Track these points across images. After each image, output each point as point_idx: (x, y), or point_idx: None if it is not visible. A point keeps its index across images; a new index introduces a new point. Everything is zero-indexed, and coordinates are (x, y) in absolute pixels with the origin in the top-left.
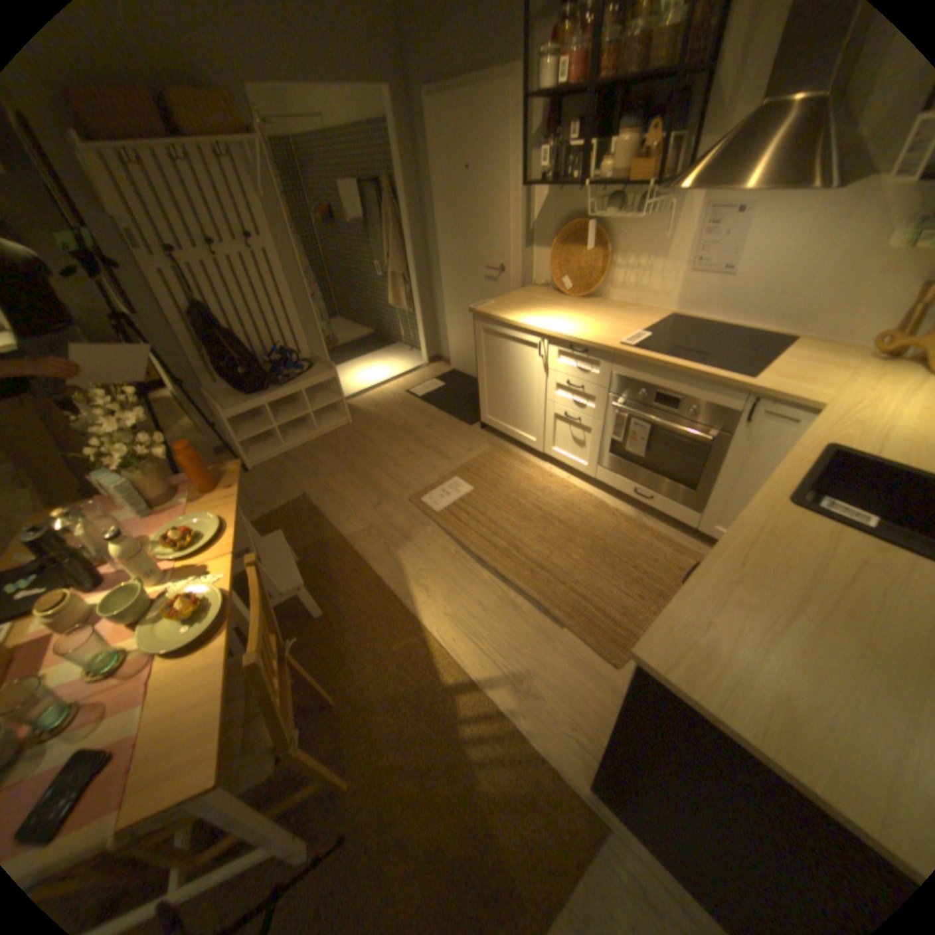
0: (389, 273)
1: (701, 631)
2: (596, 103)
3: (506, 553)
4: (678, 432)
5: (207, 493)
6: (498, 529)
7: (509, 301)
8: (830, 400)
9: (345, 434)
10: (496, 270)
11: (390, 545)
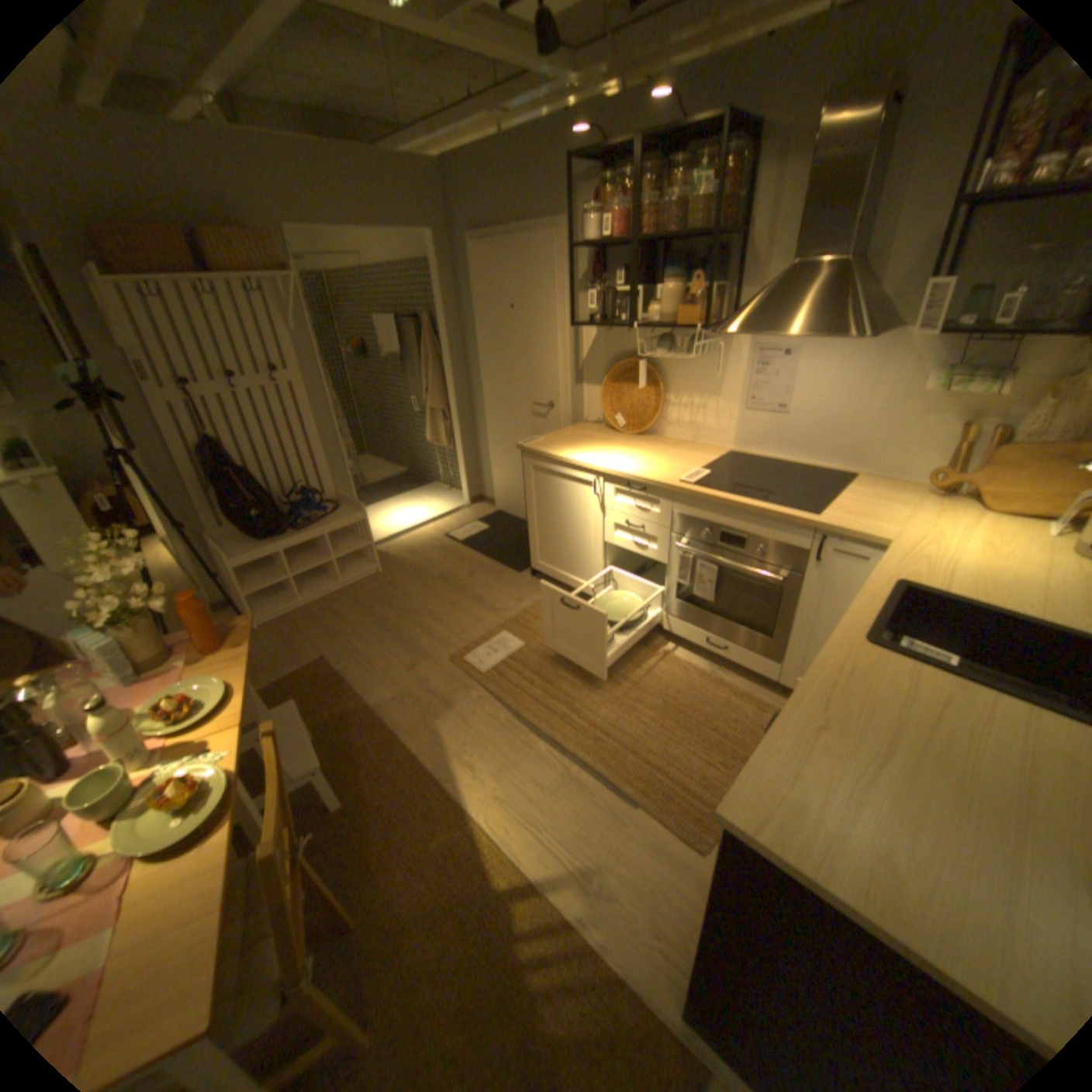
0: (426, 408)
1: (788, 784)
2: (639, 255)
3: (565, 719)
4: (747, 574)
5: (209, 654)
6: (555, 691)
7: (560, 438)
8: (894, 536)
9: (372, 584)
10: (544, 406)
11: (426, 715)
